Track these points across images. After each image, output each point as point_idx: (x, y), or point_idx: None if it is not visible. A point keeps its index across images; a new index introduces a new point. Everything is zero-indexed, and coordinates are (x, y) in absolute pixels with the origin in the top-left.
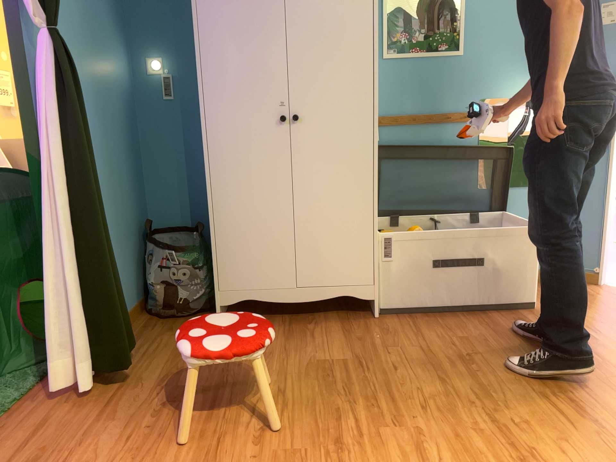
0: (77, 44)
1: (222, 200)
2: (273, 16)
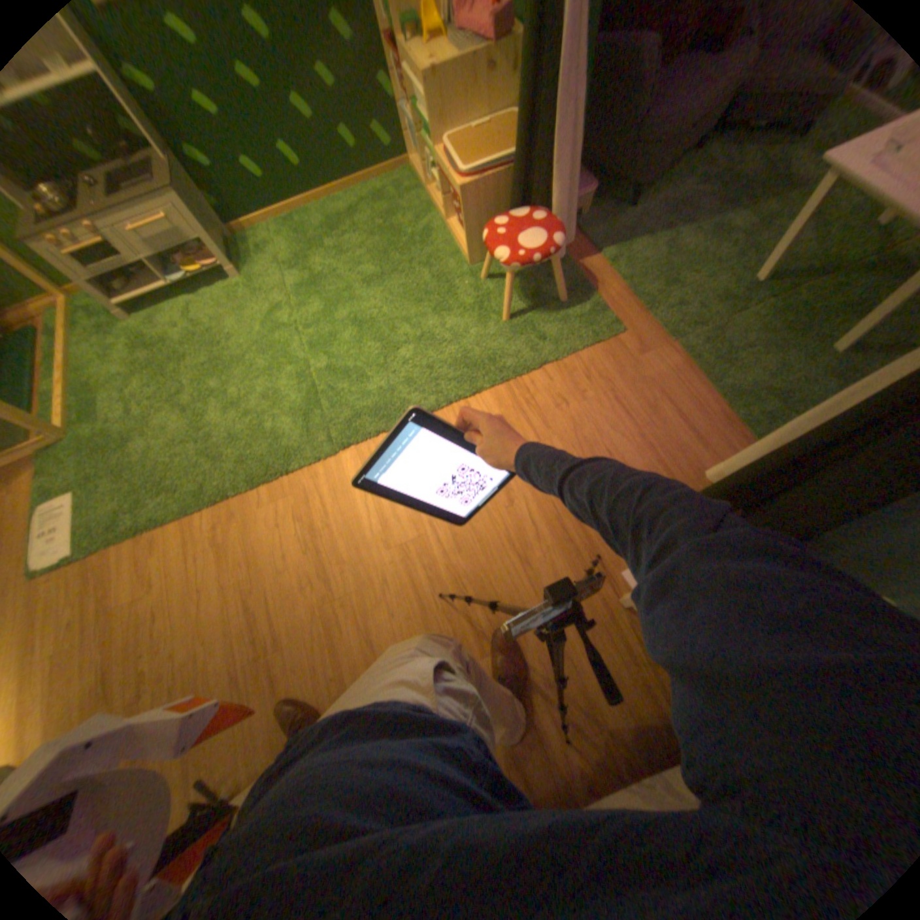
0: None
1: None
2: None
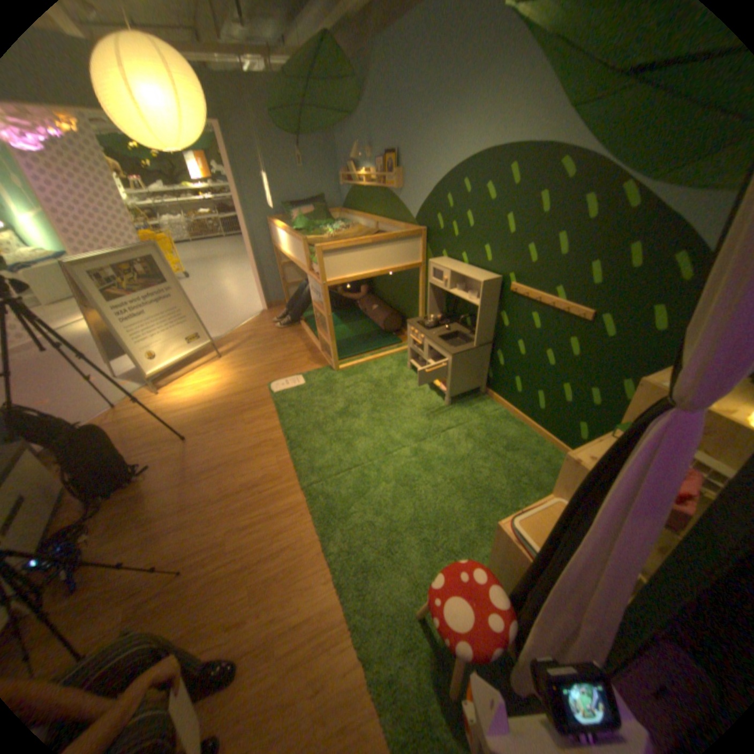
0: None
1: None
2: None
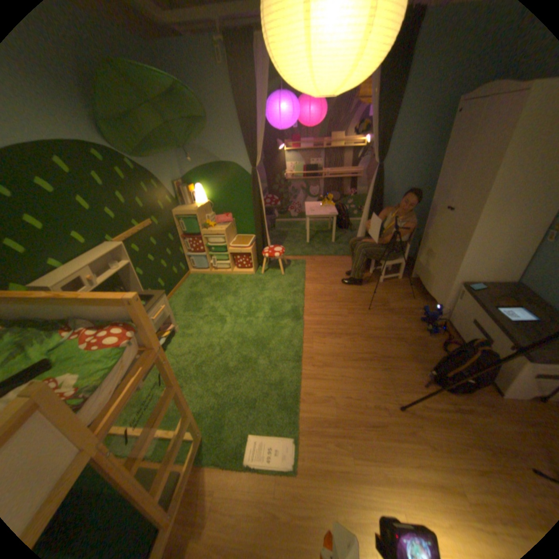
0: (413, 158)
1: (426, 234)
2: (466, 154)
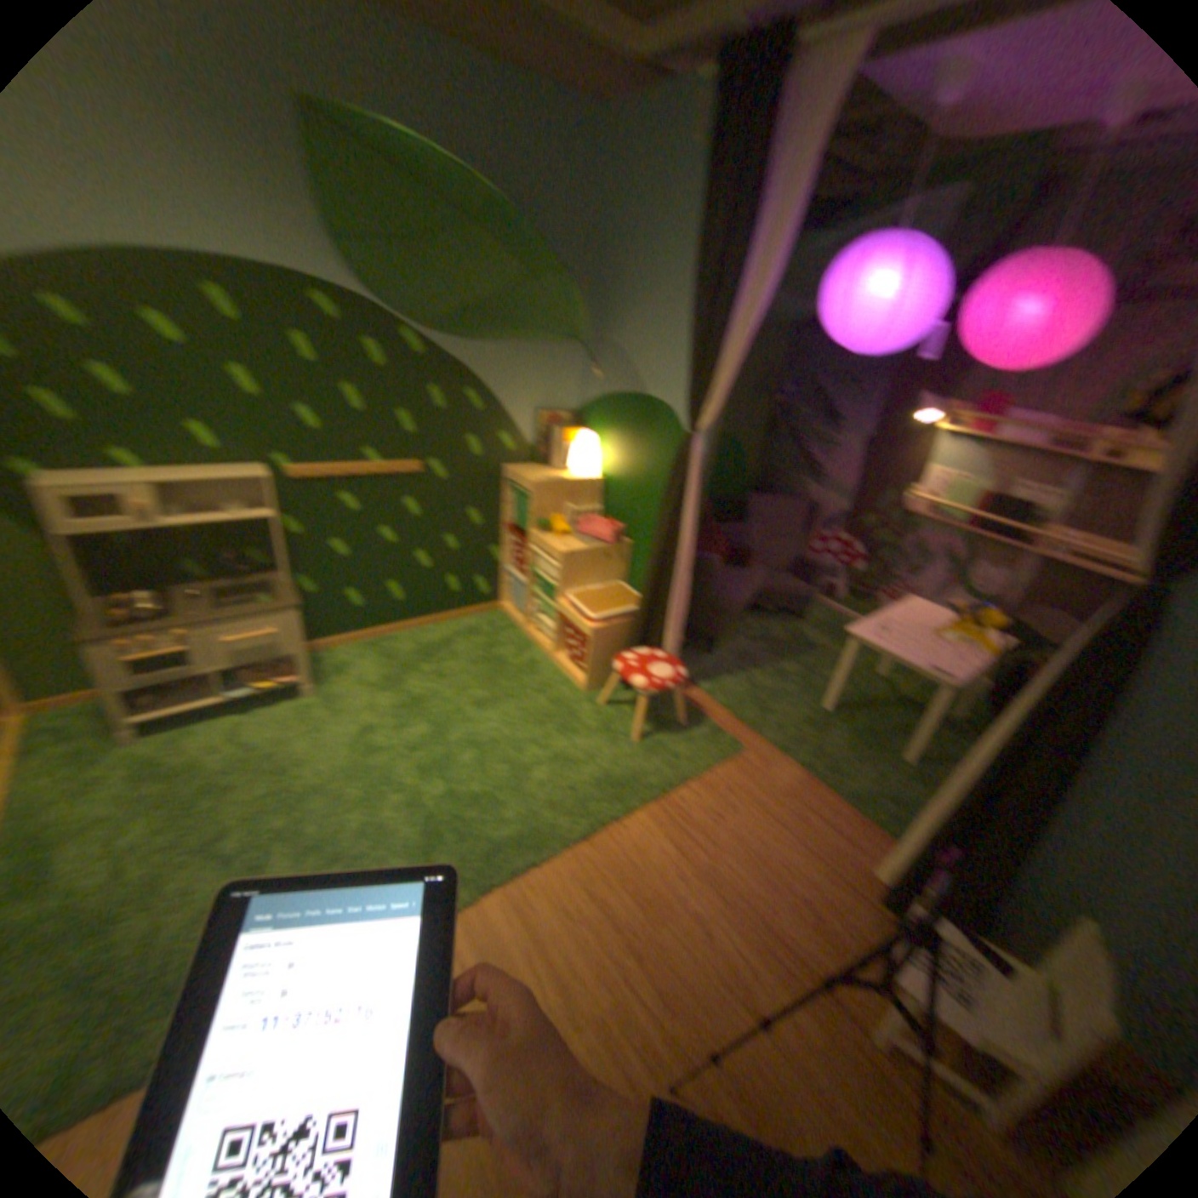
0: None
1: None
2: None
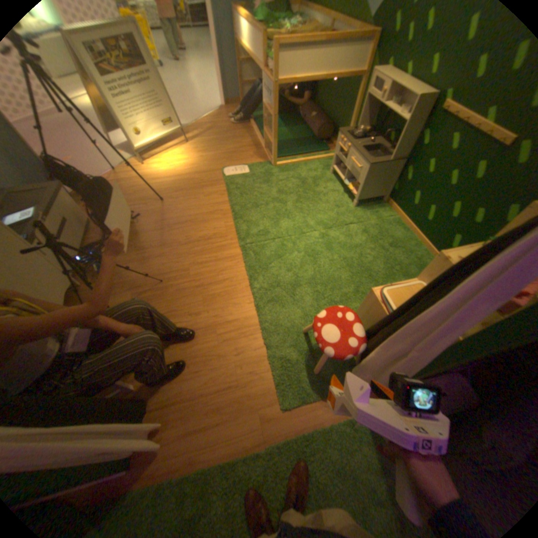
0: None
1: None
2: None
